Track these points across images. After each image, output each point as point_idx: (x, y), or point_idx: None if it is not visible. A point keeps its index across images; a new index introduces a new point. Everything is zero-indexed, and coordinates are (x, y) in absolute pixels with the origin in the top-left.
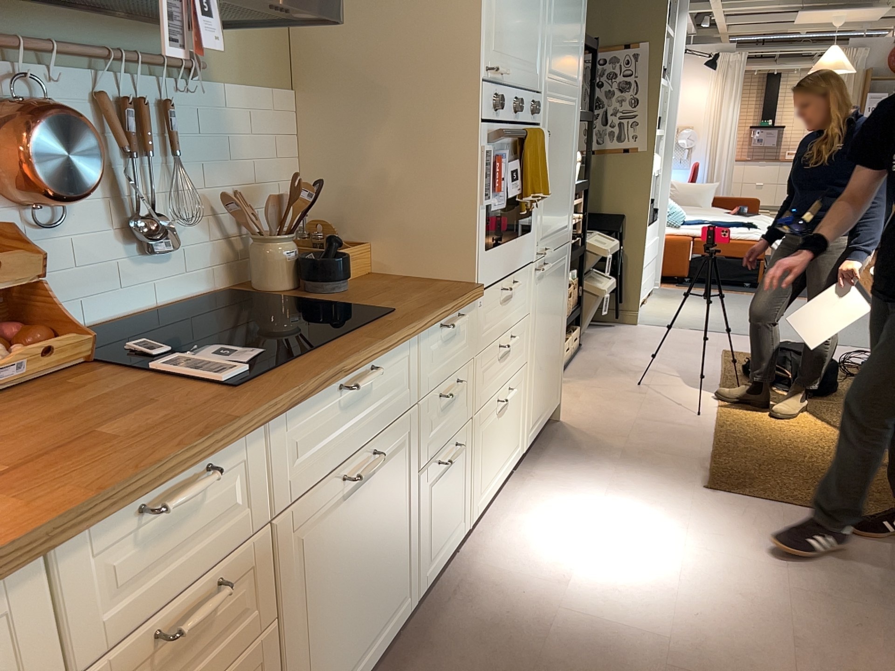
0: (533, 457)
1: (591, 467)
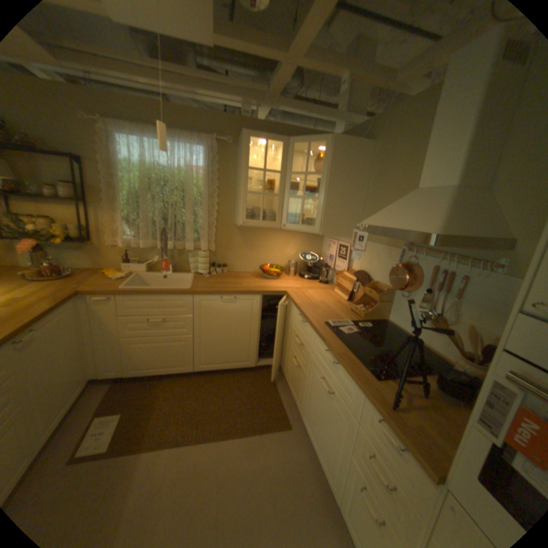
0: None
1: None
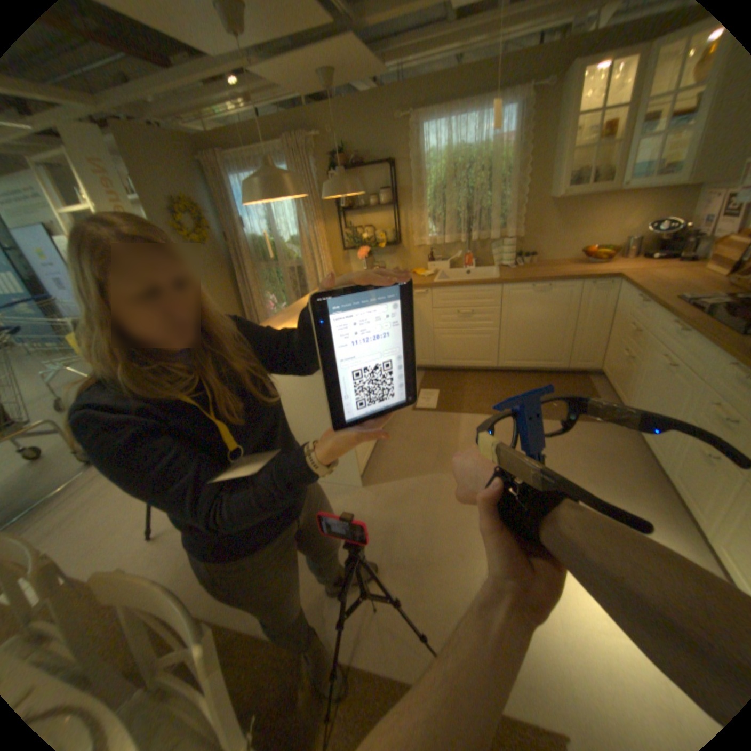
0: None
1: None
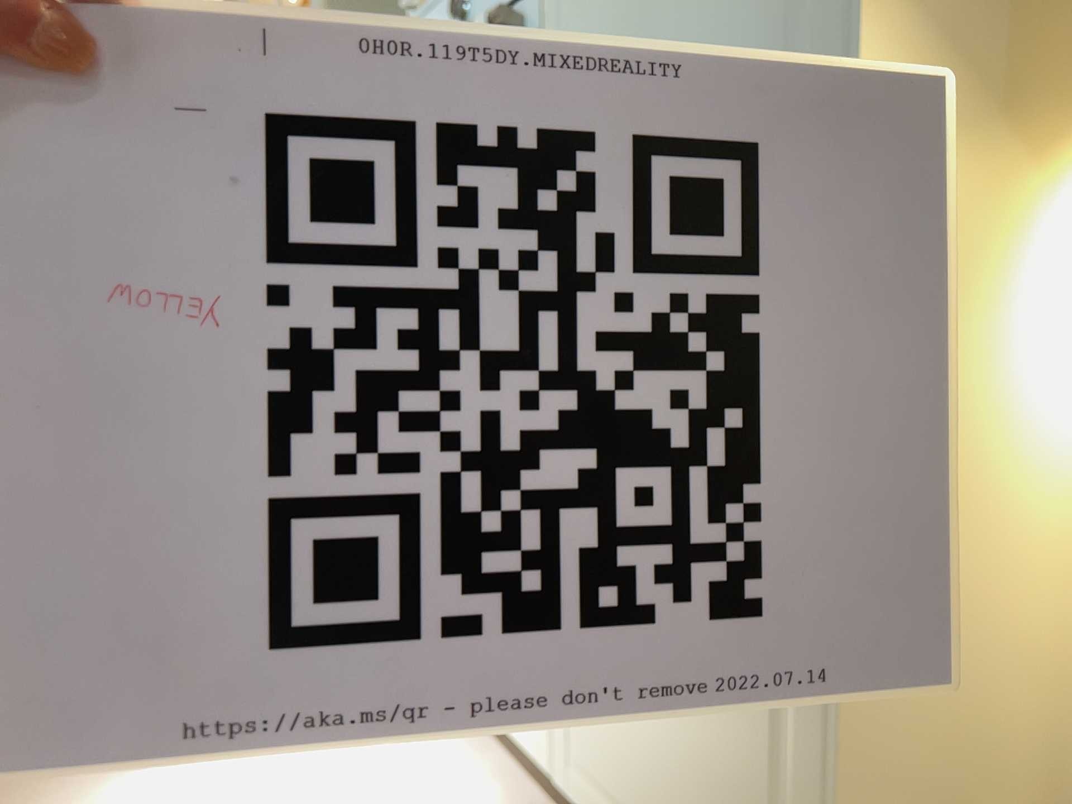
0: None
1: None
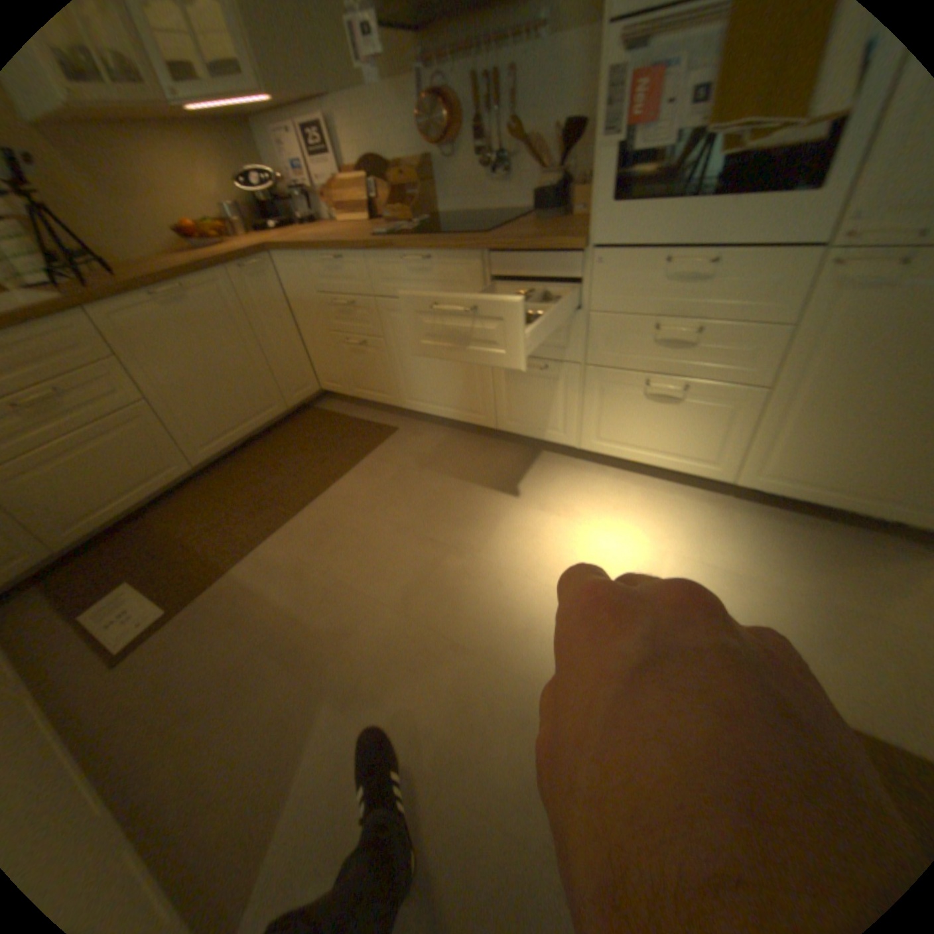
0: (780, 515)
1: (782, 567)
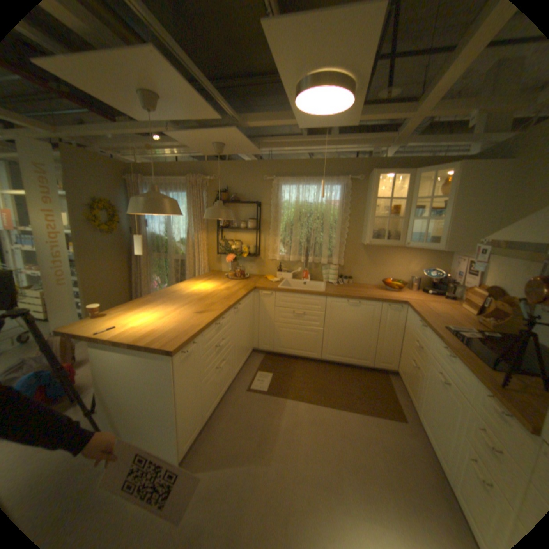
0: None
1: None
